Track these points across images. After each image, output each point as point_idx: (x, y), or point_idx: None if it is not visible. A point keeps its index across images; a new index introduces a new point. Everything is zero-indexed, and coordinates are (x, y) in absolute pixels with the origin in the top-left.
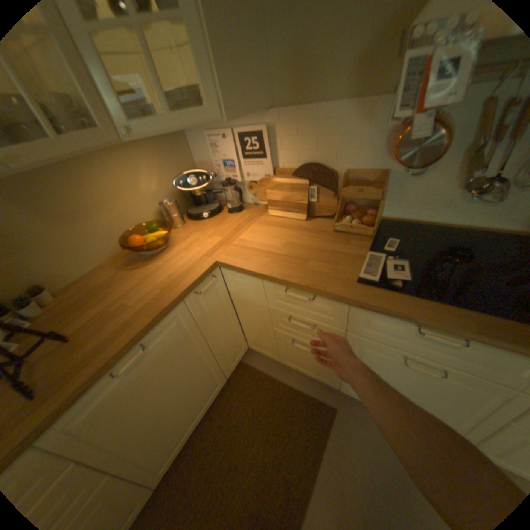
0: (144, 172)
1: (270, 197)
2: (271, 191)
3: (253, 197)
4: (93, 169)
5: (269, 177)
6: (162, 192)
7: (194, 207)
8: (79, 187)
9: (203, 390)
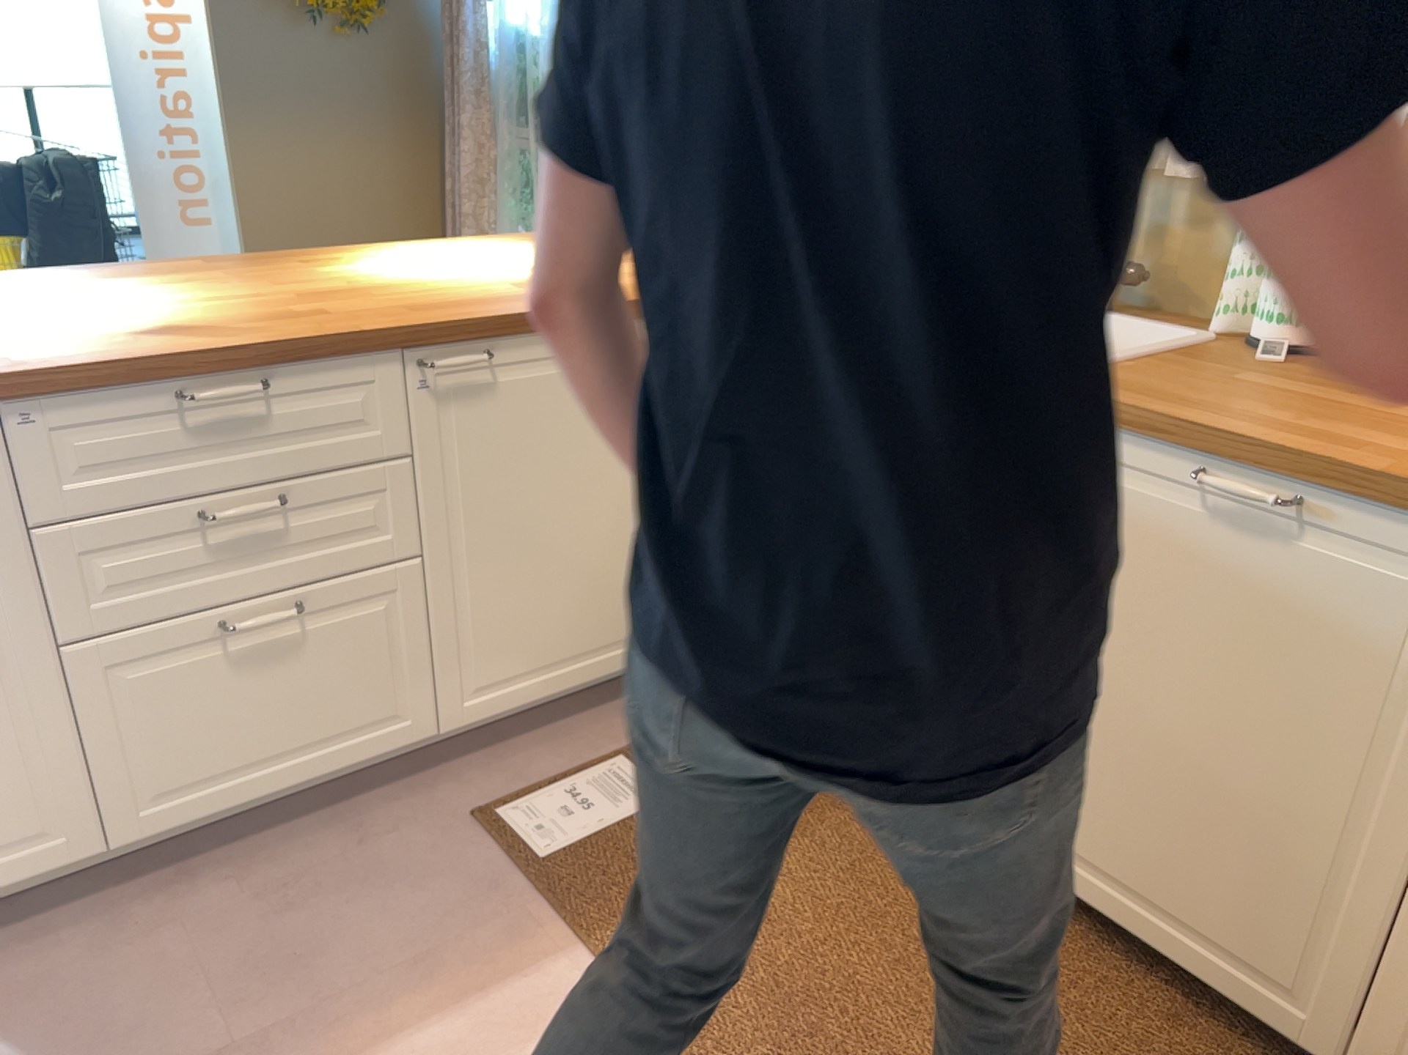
0: None
1: None
2: None
3: None
4: None
5: None
6: None
7: None
8: None
9: (1257, 909)
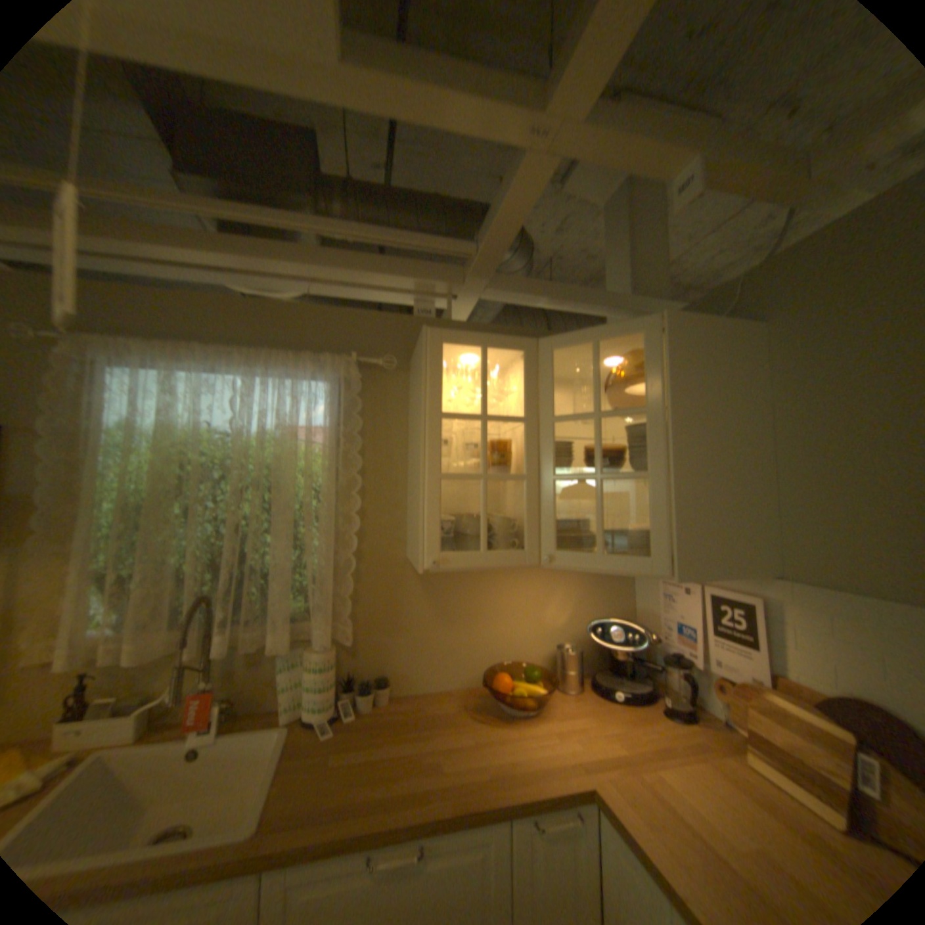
0: (559, 598)
1: (758, 730)
2: (763, 718)
3: (726, 711)
4: (505, 577)
5: (763, 689)
6: (570, 632)
7: (609, 673)
8: (482, 590)
9: None
